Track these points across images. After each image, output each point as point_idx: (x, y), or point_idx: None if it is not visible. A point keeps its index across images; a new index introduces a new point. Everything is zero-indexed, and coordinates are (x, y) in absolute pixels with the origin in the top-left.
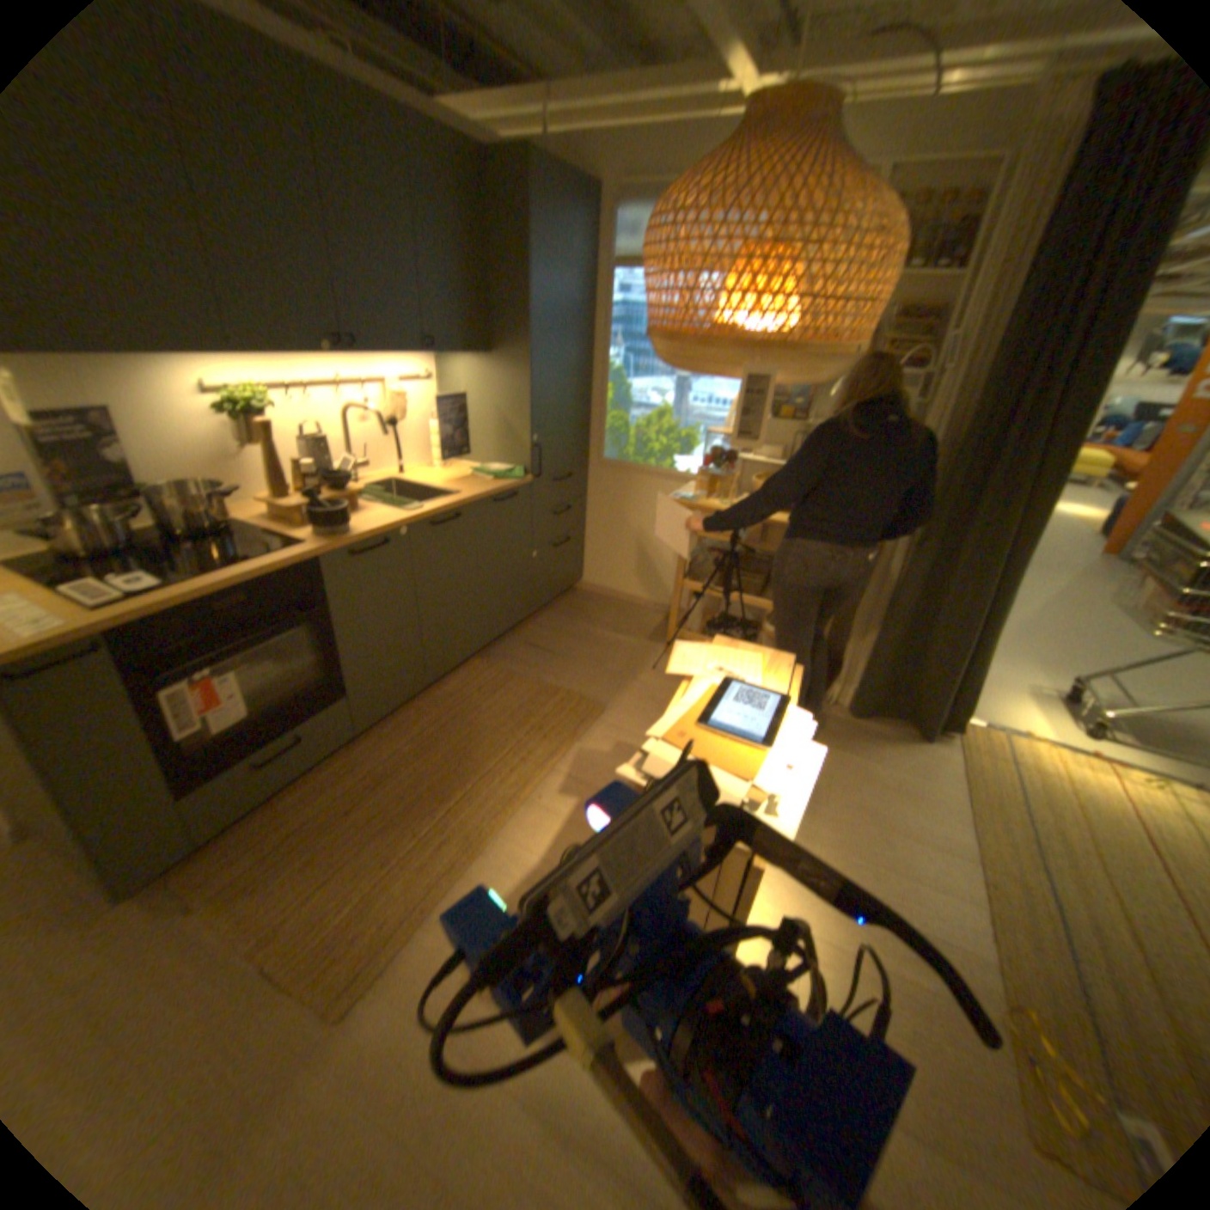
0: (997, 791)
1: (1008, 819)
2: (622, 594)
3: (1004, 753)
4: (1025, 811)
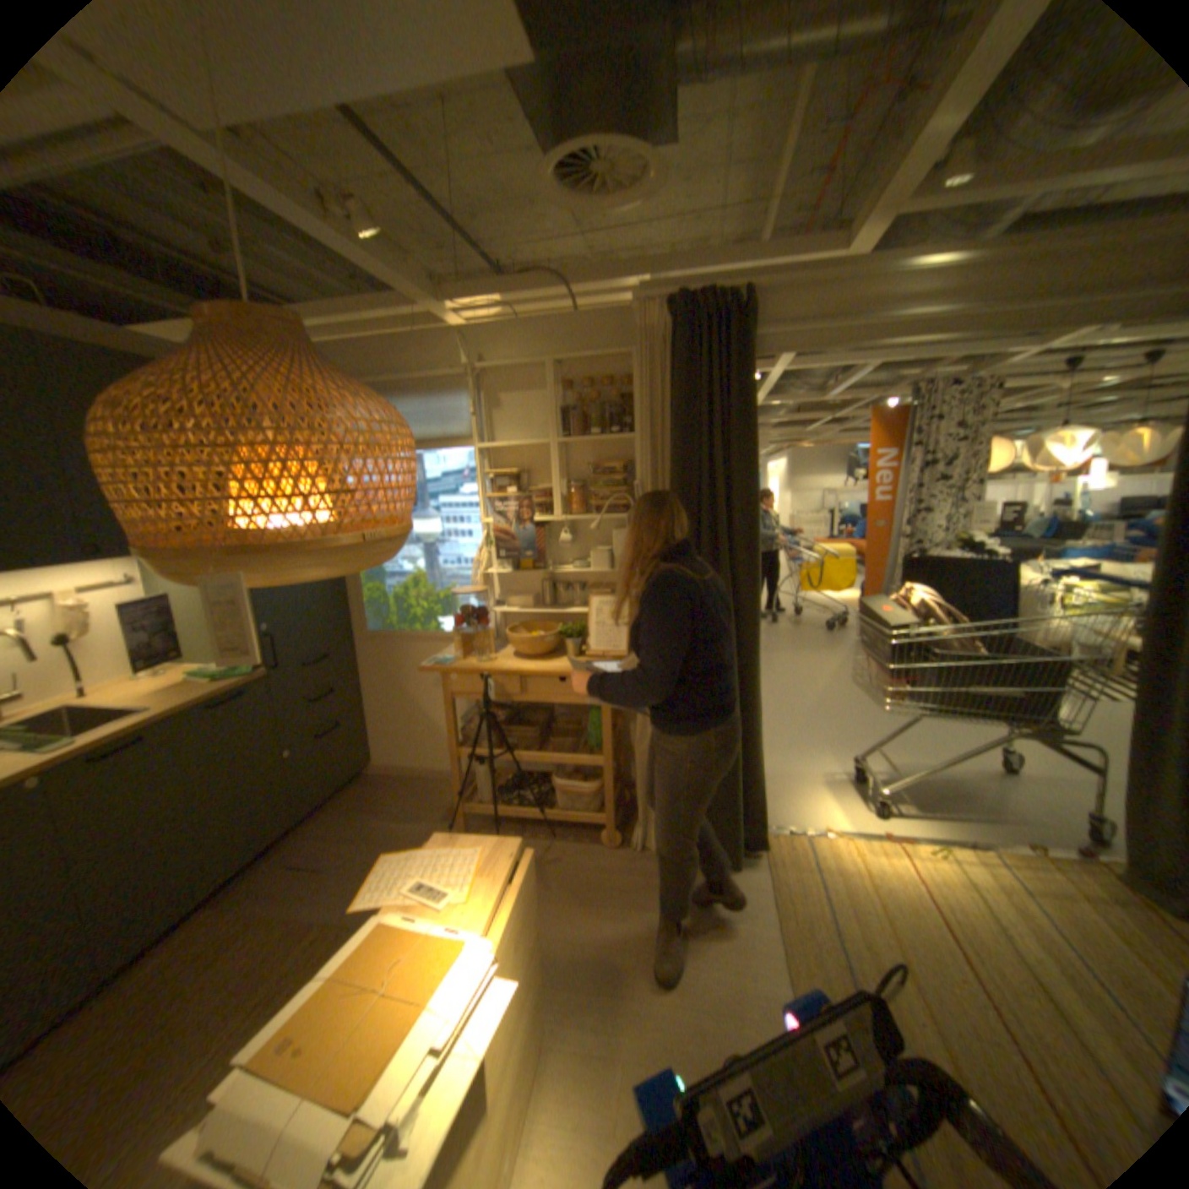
0: (805, 913)
1: (819, 948)
2: (416, 772)
3: (807, 862)
4: (833, 931)
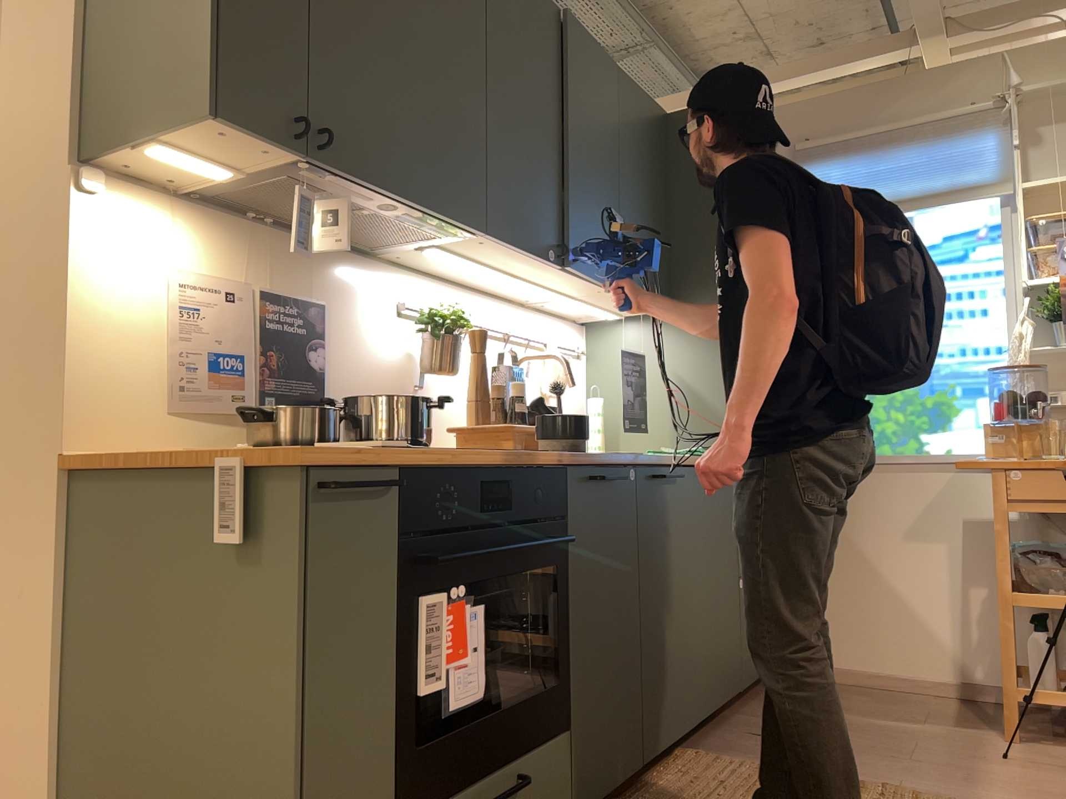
0: None
1: None
2: (867, 672)
3: None
4: None
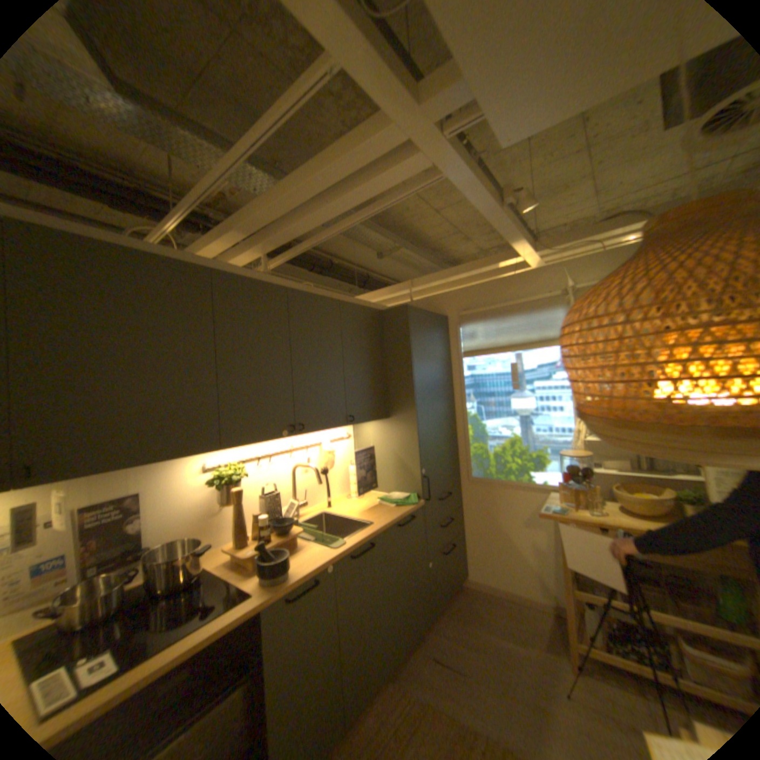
0: None
1: None
2: (506, 593)
3: None
4: None
